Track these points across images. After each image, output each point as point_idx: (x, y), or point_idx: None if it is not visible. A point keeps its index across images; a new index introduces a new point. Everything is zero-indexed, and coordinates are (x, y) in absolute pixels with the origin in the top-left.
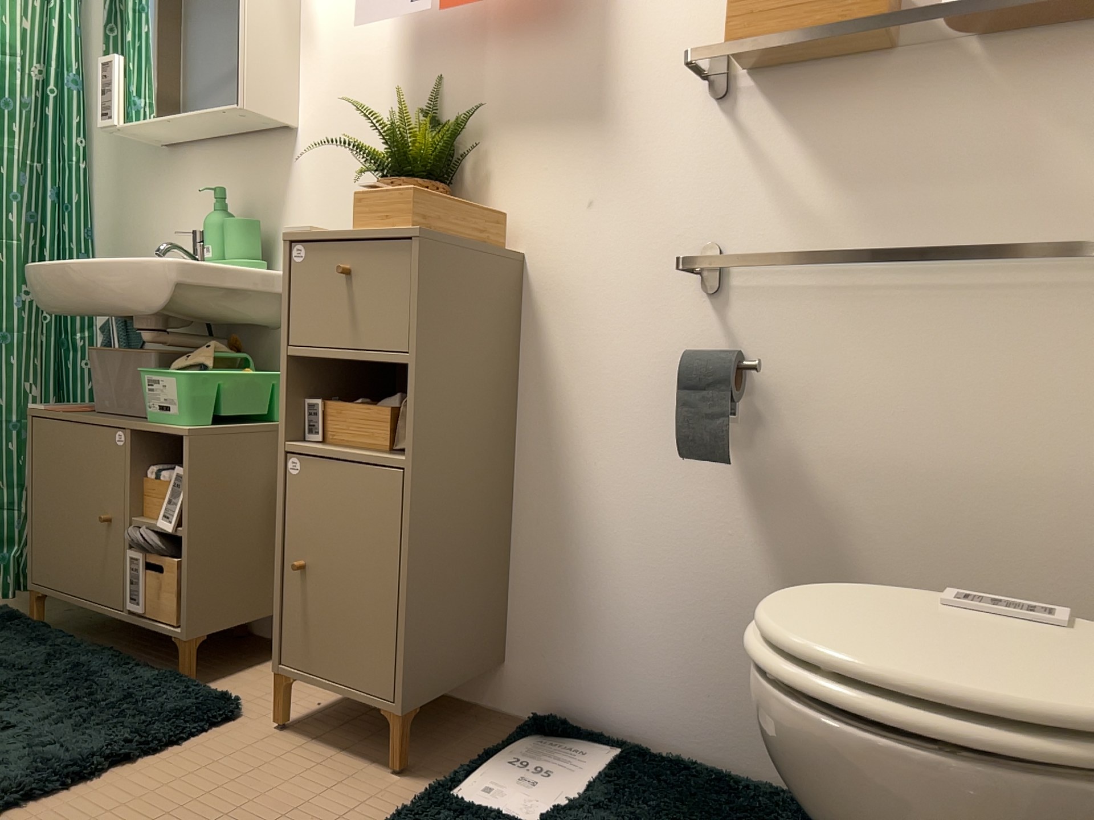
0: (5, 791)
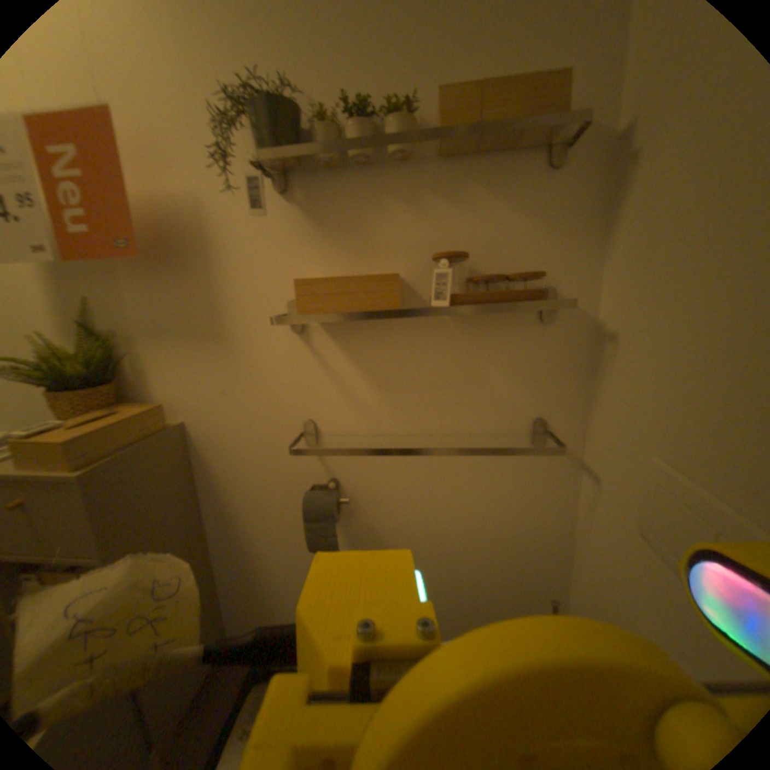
0: None
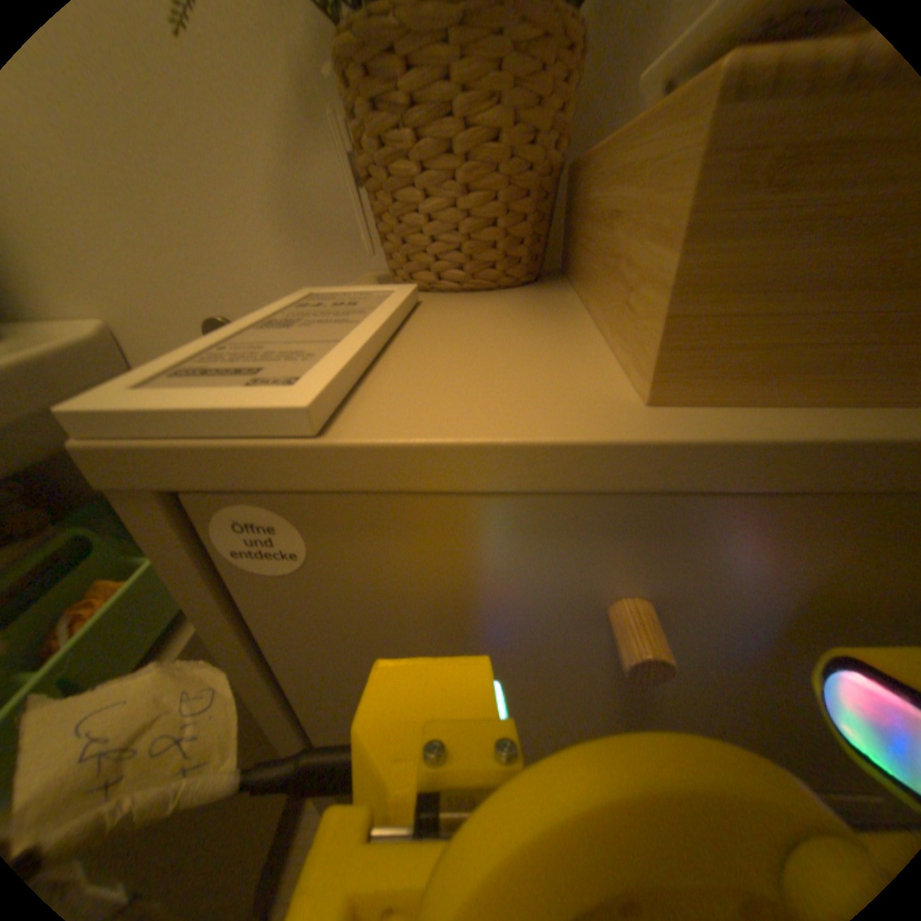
0: None
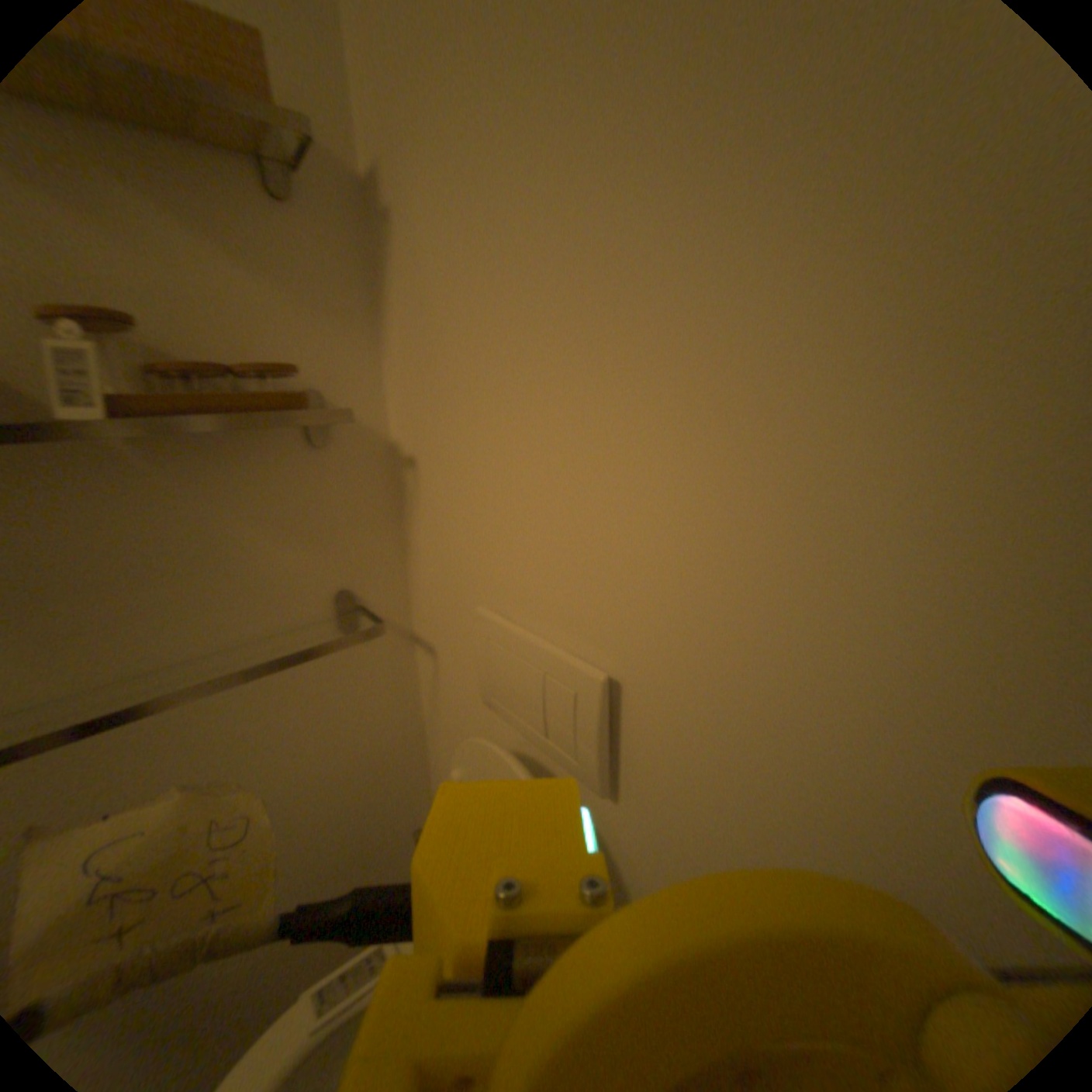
0: None
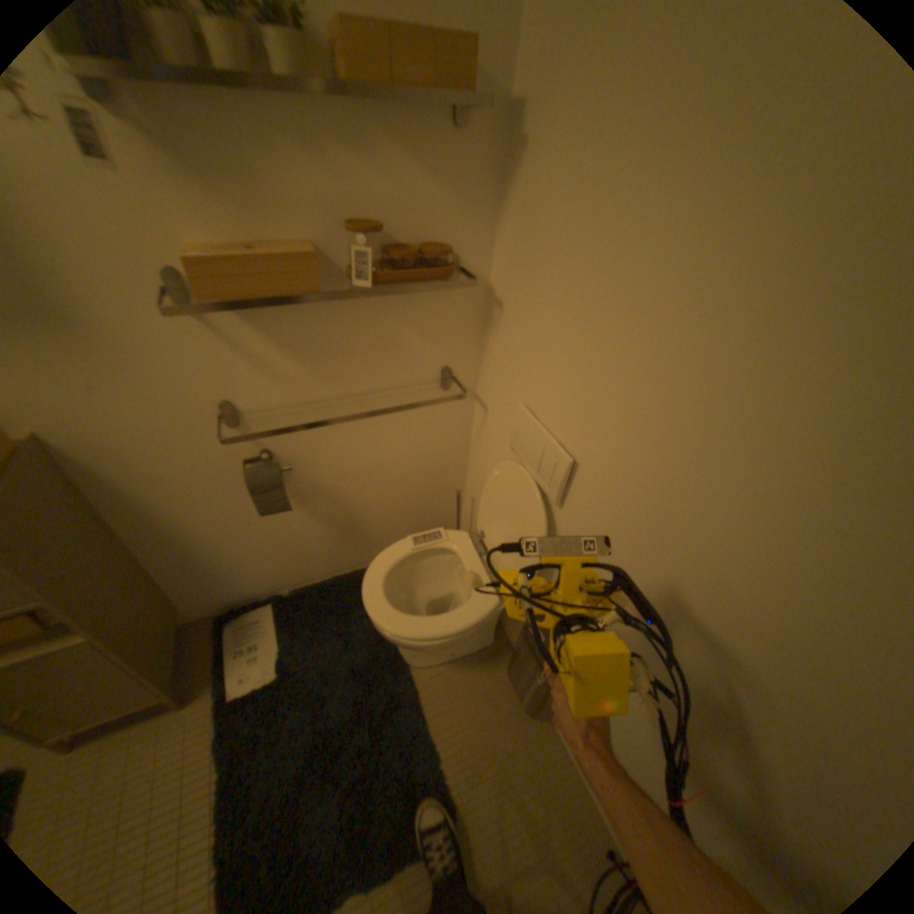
0: None
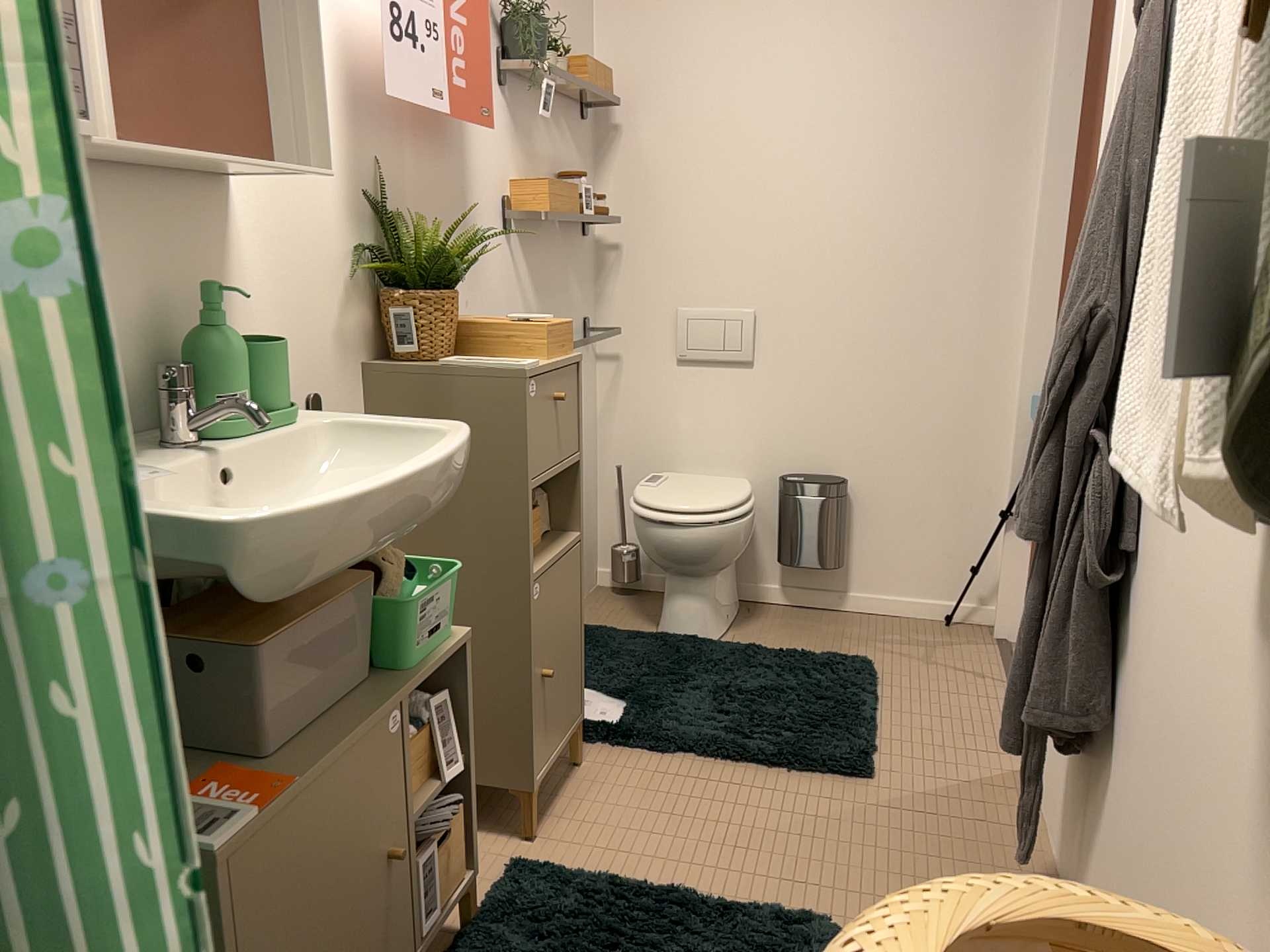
0: (752, 904)
